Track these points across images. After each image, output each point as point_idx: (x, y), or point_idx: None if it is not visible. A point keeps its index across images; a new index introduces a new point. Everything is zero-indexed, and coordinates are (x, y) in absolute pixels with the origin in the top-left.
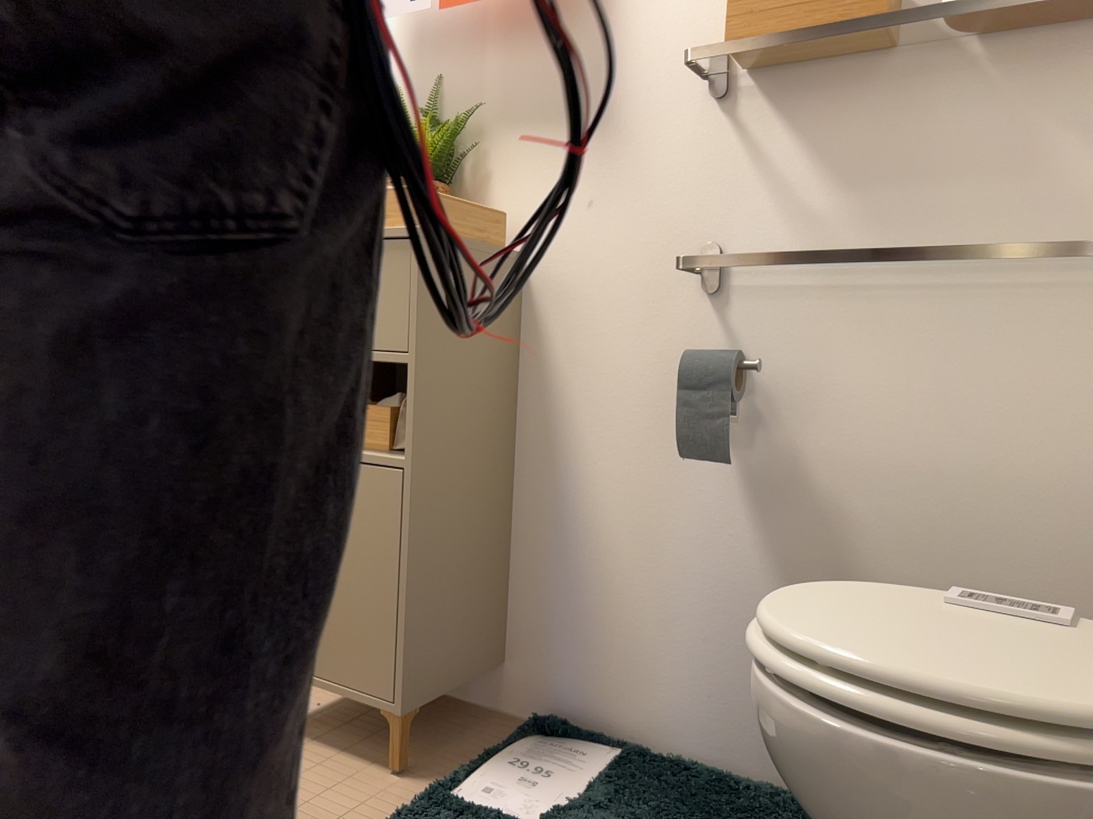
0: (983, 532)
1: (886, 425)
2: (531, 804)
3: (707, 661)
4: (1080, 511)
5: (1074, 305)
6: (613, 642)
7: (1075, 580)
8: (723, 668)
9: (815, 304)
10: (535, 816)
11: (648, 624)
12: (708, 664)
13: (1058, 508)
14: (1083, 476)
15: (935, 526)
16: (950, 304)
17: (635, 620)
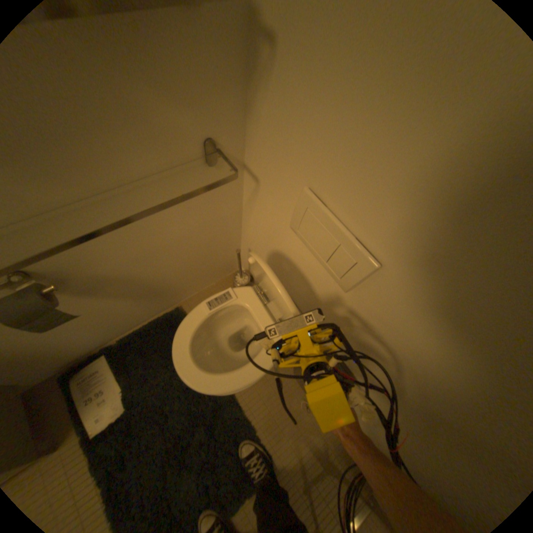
0: (181, 251)
1: (130, 248)
2: (115, 409)
3: (110, 324)
4: (206, 232)
5: (187, 178)
6: (65, 349)
7: (209, 244)
8: (117, 321)
9: (47, 230)
10: (120, 409)
11: (76, 338)
12: (111, 324)
13: (200, 234)
14: (205, 224)
15: (166, 258)
16: (132, 198)
17: (69, 341)
